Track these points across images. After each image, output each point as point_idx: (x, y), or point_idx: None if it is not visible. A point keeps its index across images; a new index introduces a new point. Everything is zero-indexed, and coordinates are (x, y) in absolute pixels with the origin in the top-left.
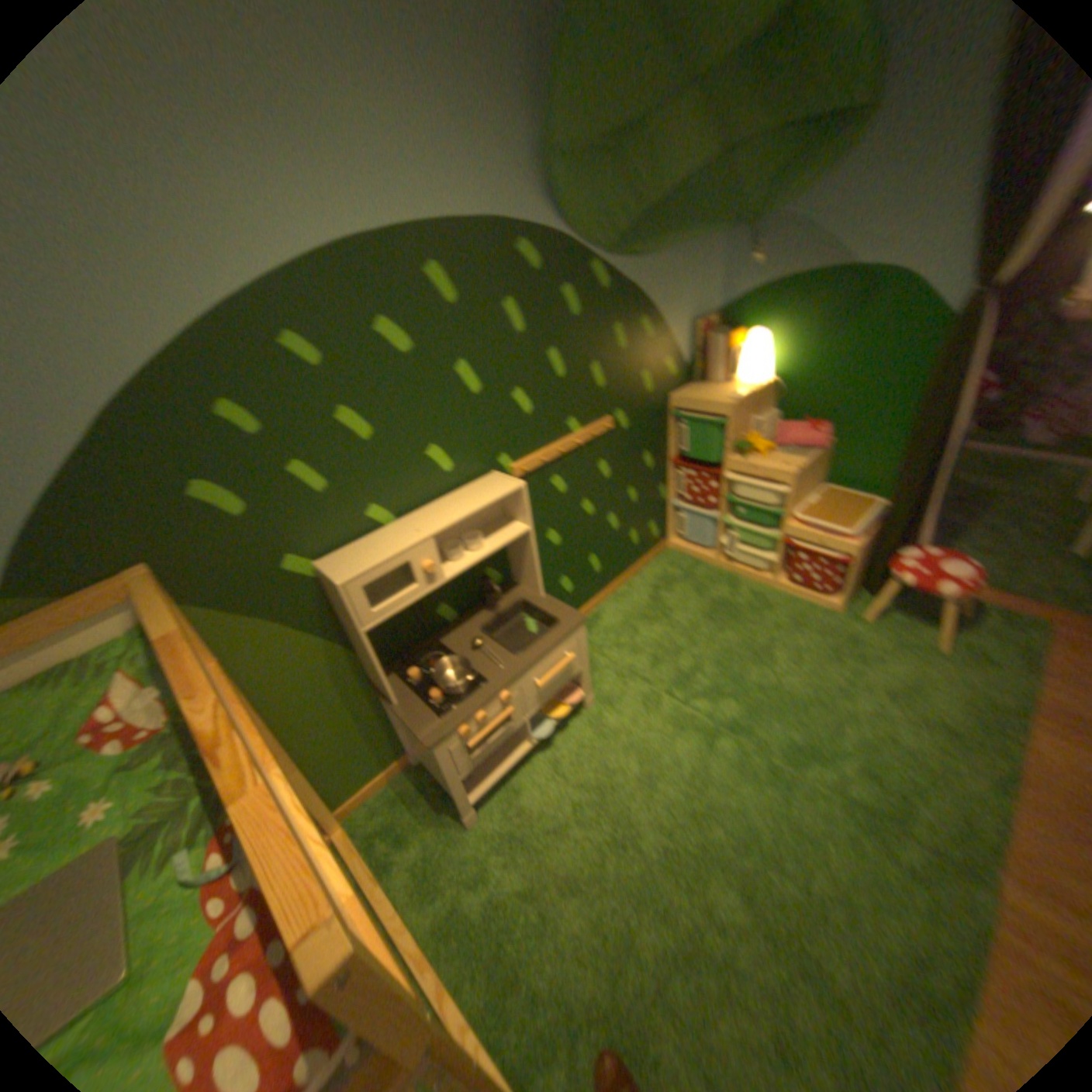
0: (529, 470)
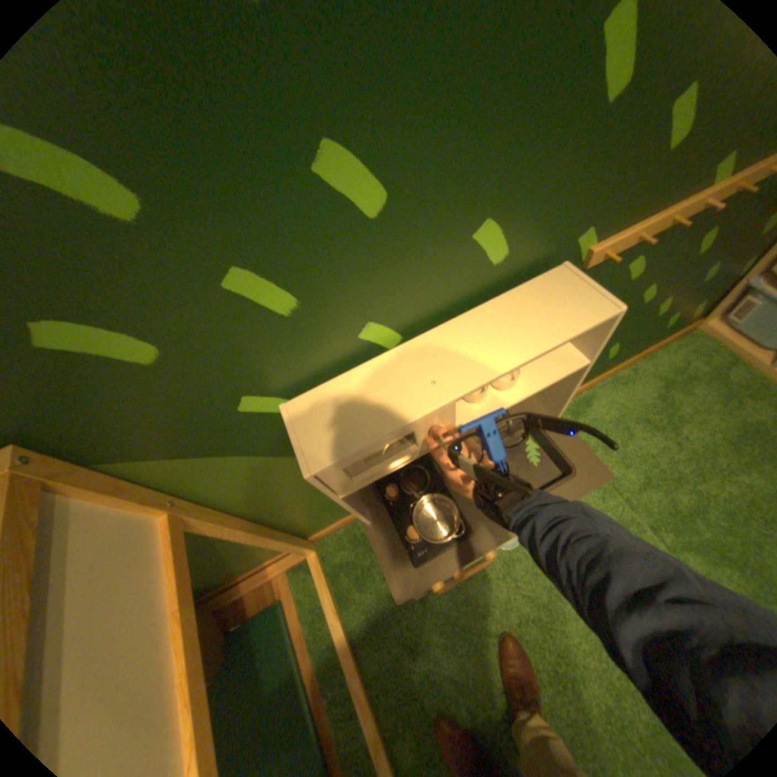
0: (615, 251)
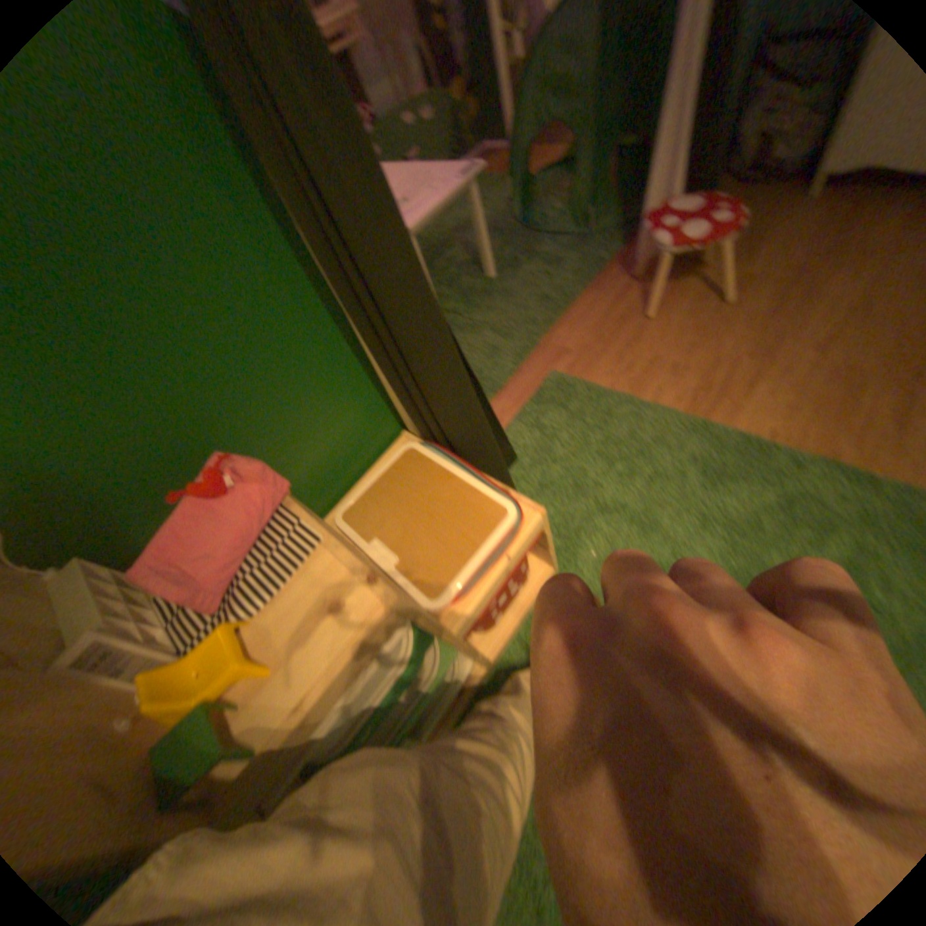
0: None
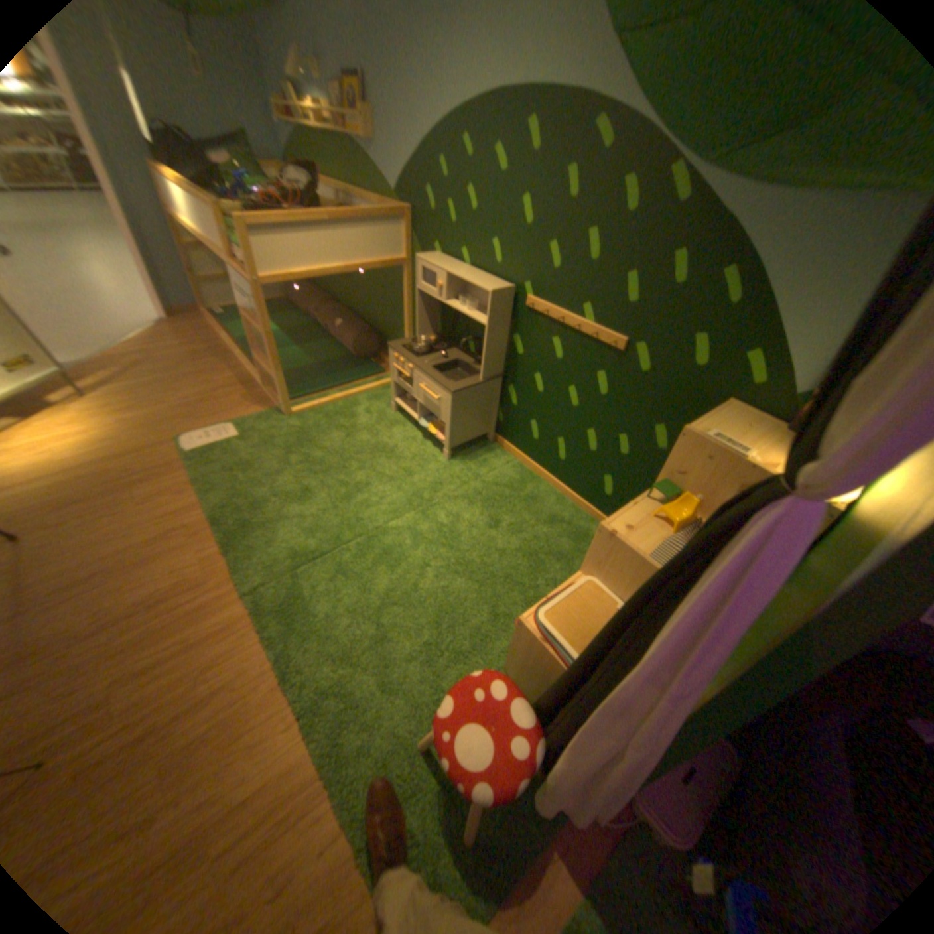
0: (536, 310)
